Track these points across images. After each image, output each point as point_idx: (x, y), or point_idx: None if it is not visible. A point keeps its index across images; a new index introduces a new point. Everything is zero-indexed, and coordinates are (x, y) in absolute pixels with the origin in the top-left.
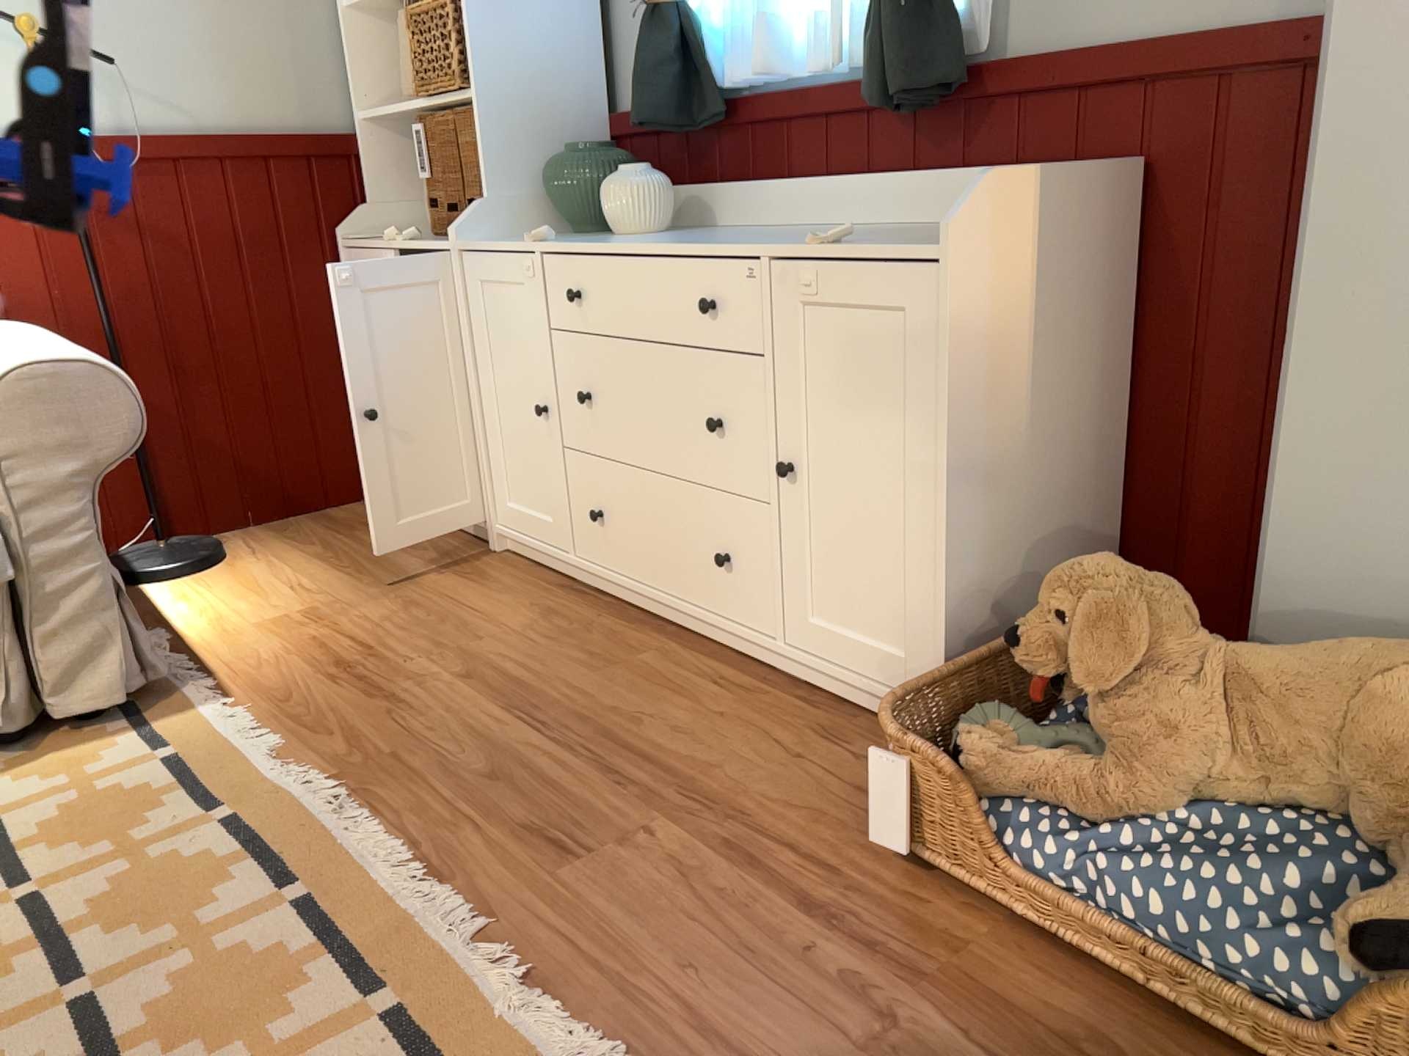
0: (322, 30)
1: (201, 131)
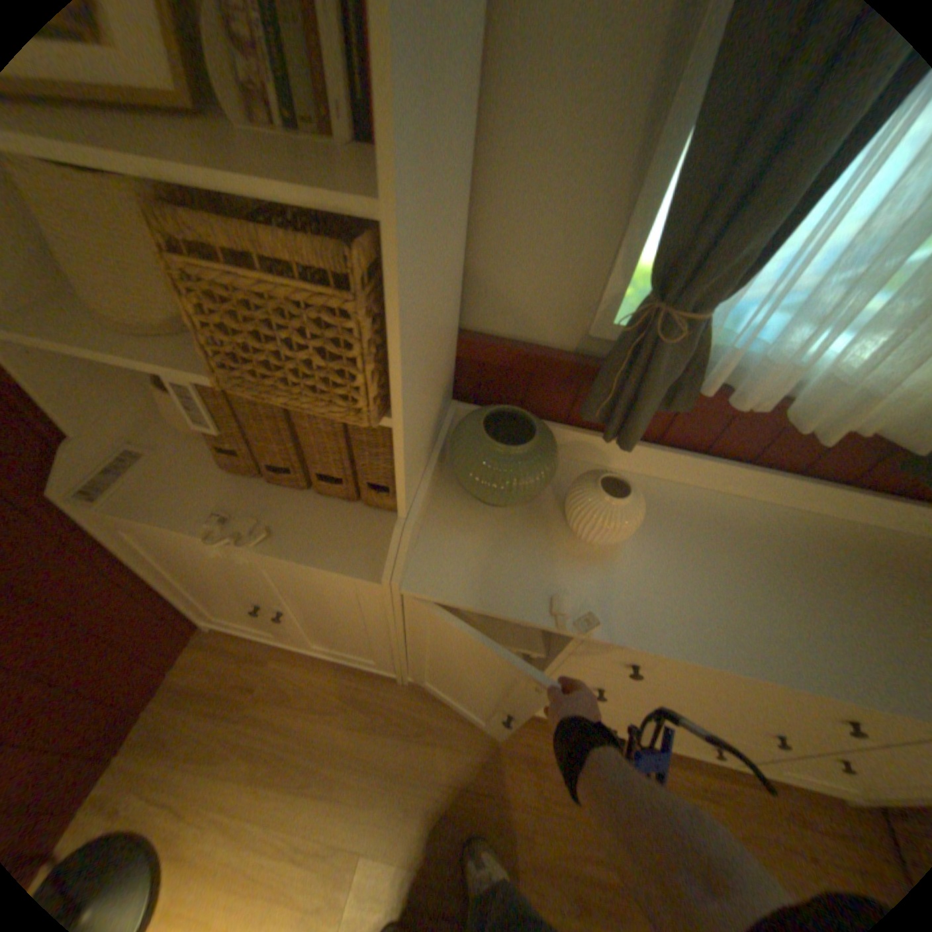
0: None
1: None
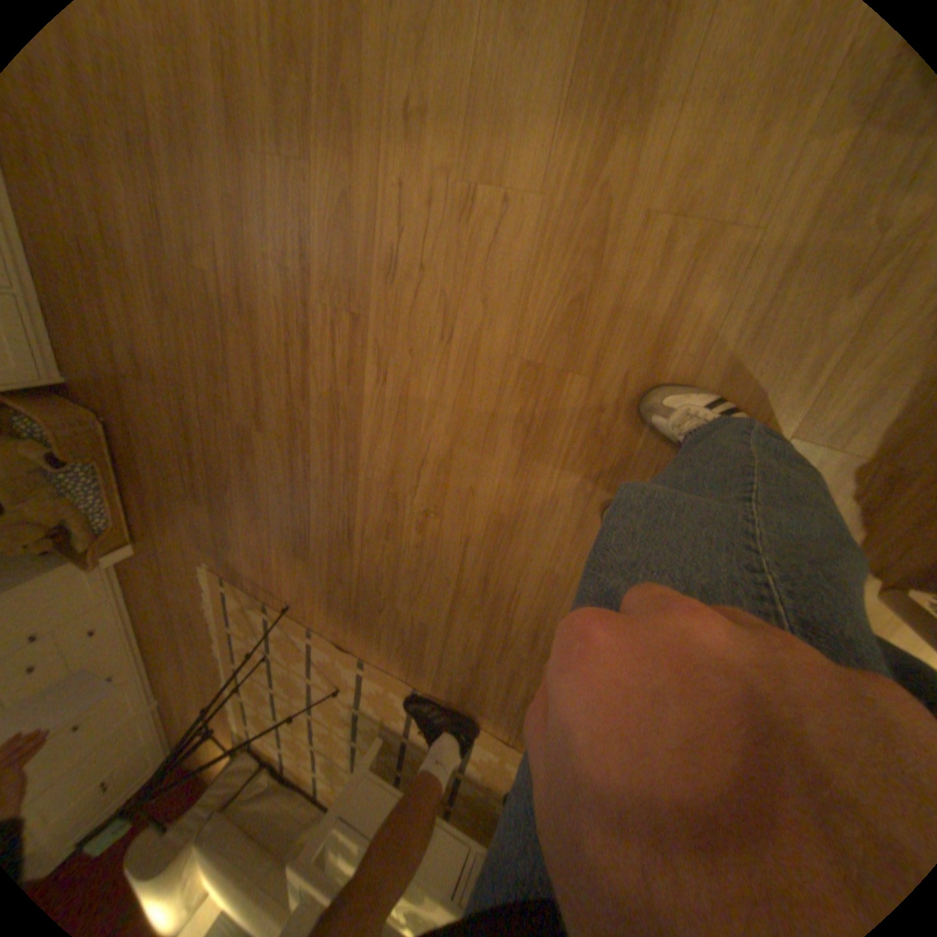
0: None
1: None
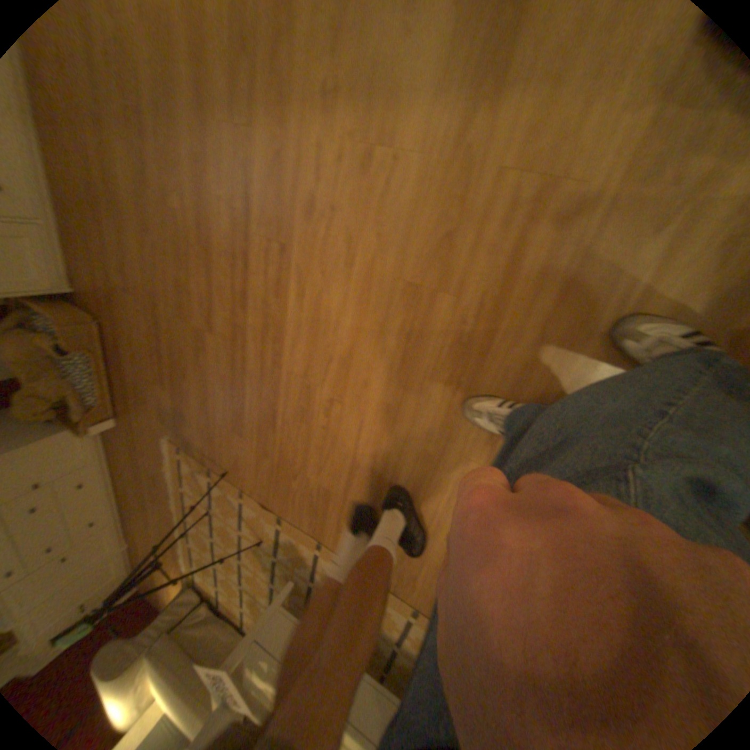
0: None
1: None
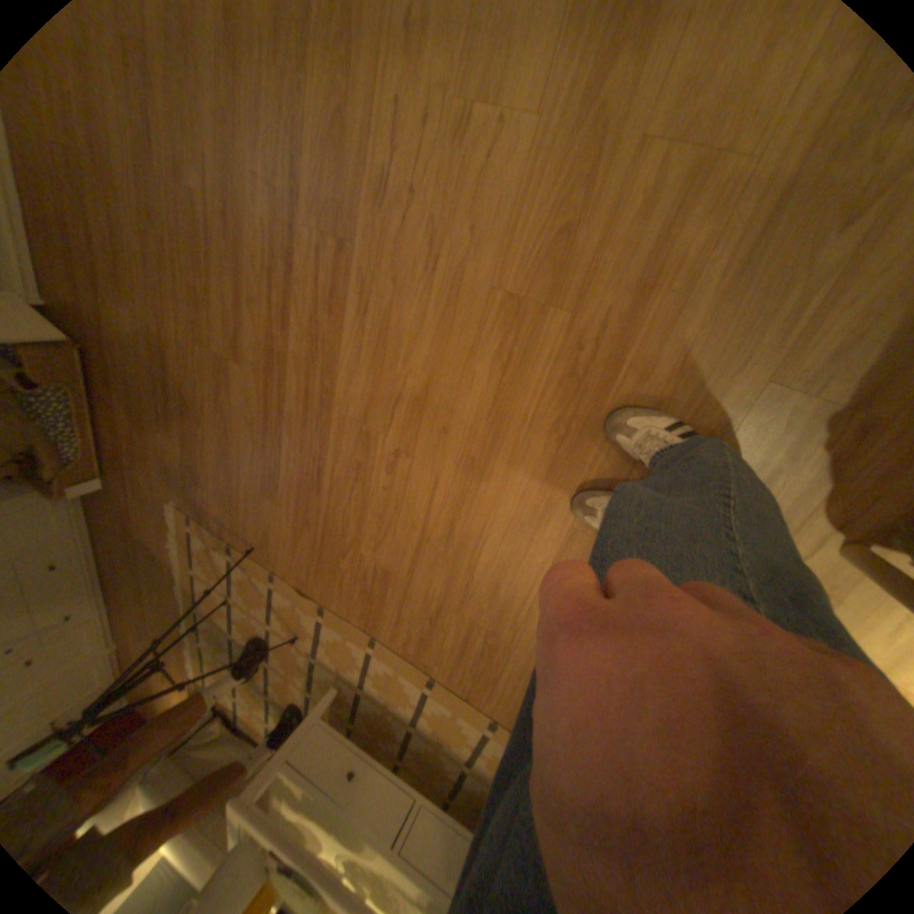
0: None
1: None
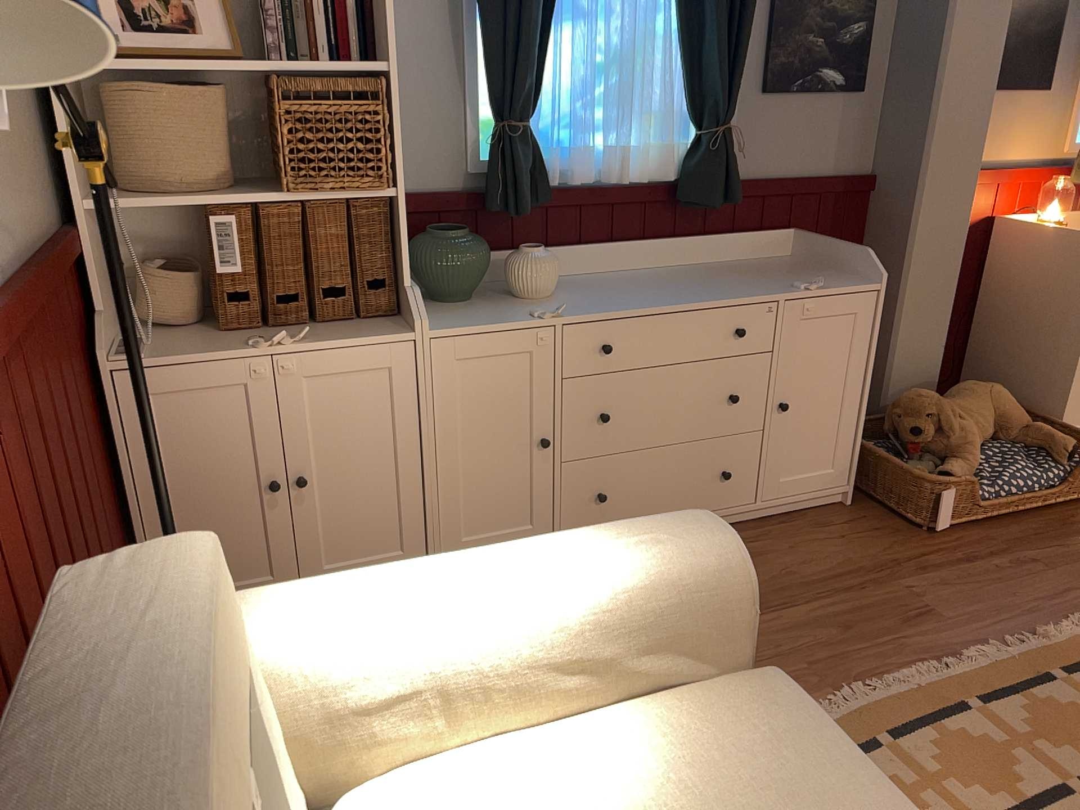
0: (26, 93)
1: (15, 254)
